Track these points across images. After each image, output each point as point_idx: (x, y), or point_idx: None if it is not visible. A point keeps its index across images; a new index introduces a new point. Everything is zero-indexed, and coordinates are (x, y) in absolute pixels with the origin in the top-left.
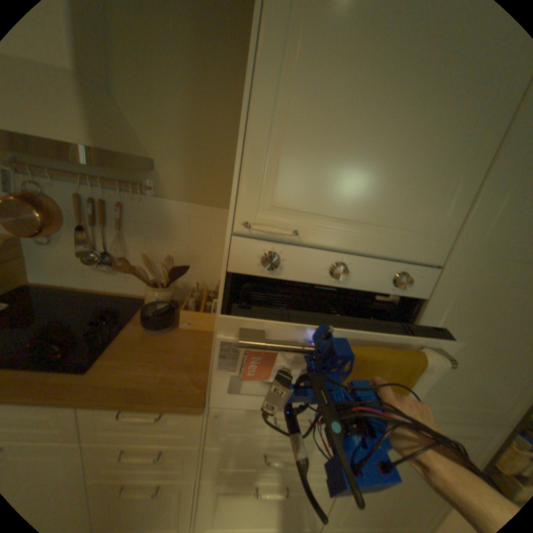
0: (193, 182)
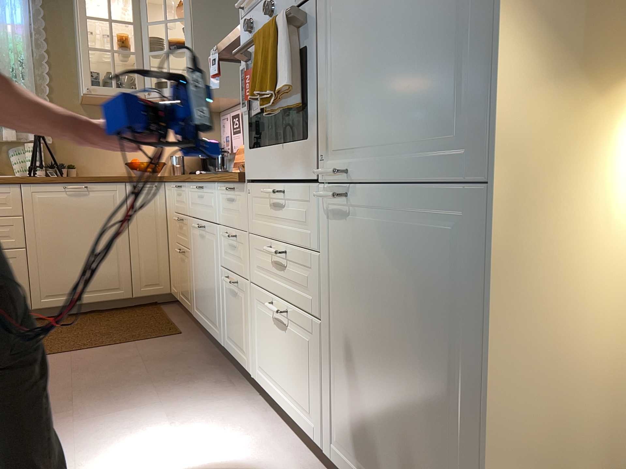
0: None
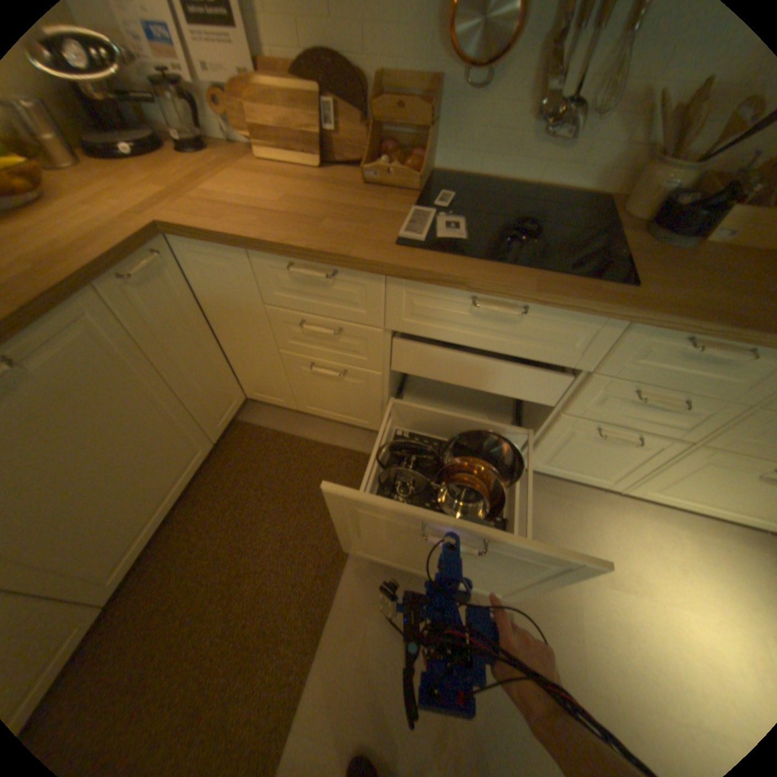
0: None
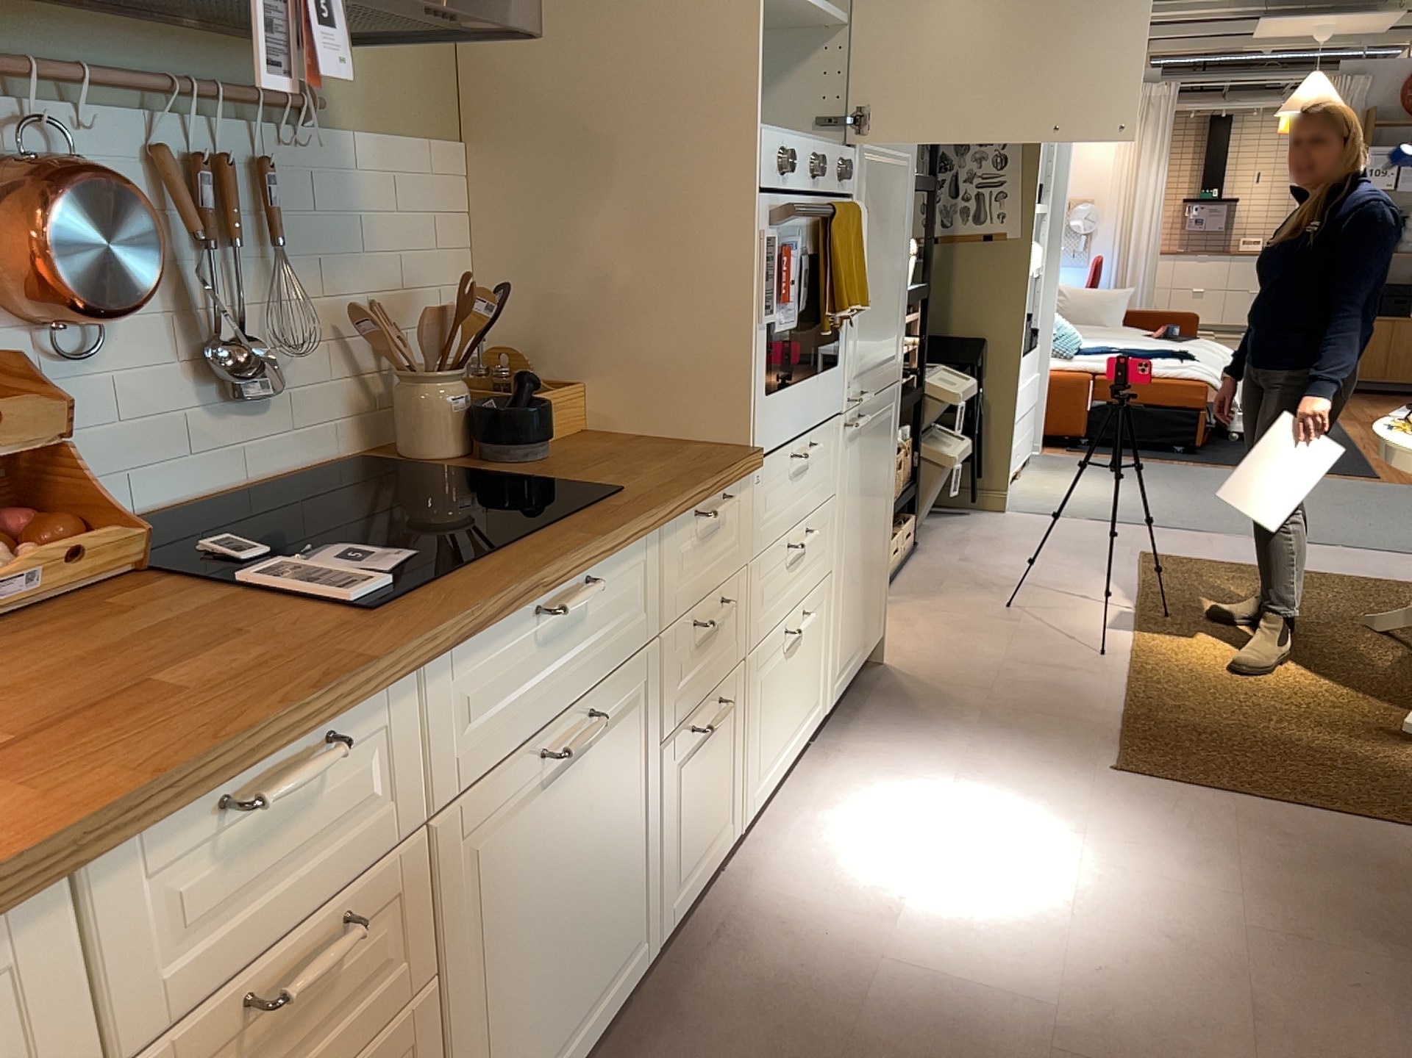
0: (390, 80)
